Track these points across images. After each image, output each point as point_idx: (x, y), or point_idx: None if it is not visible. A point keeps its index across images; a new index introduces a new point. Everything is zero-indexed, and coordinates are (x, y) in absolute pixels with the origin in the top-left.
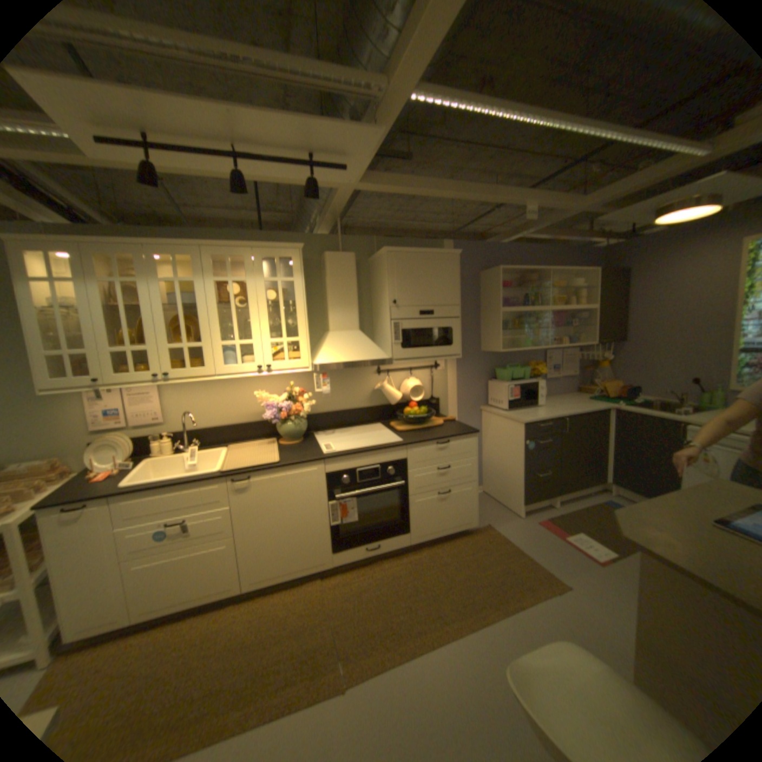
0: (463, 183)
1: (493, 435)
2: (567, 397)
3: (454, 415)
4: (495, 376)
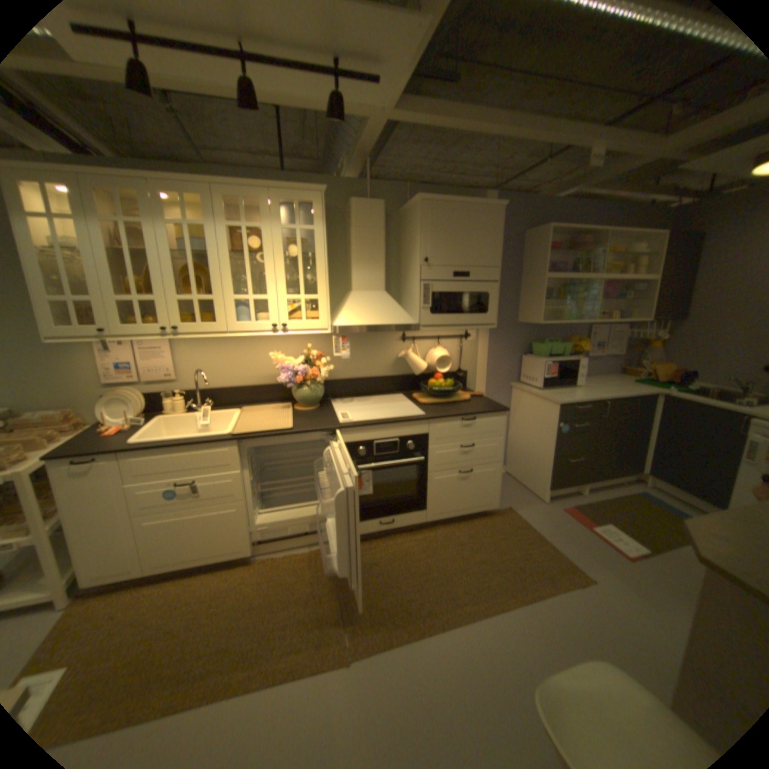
0: (519, 115)
1: (523, 415)
2: (609, 378)
3: (482, 390)
4: (530, 351)
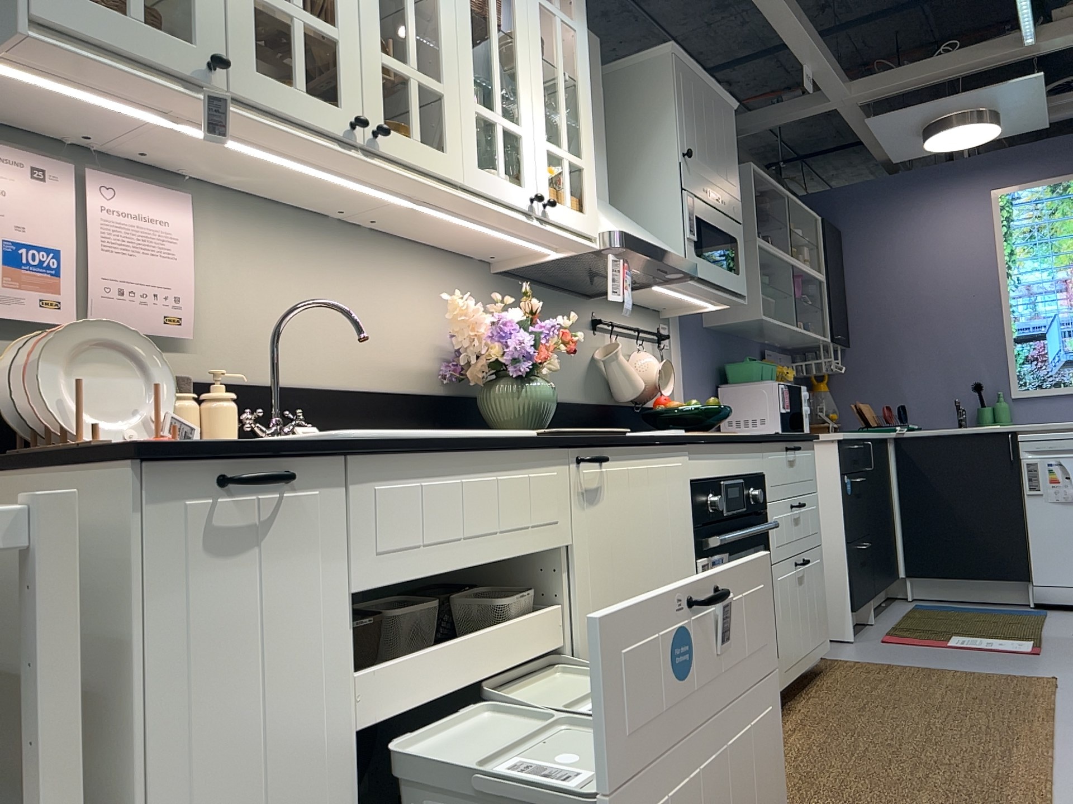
0: None
1: None
2: None
3: None
4: (722, 381)
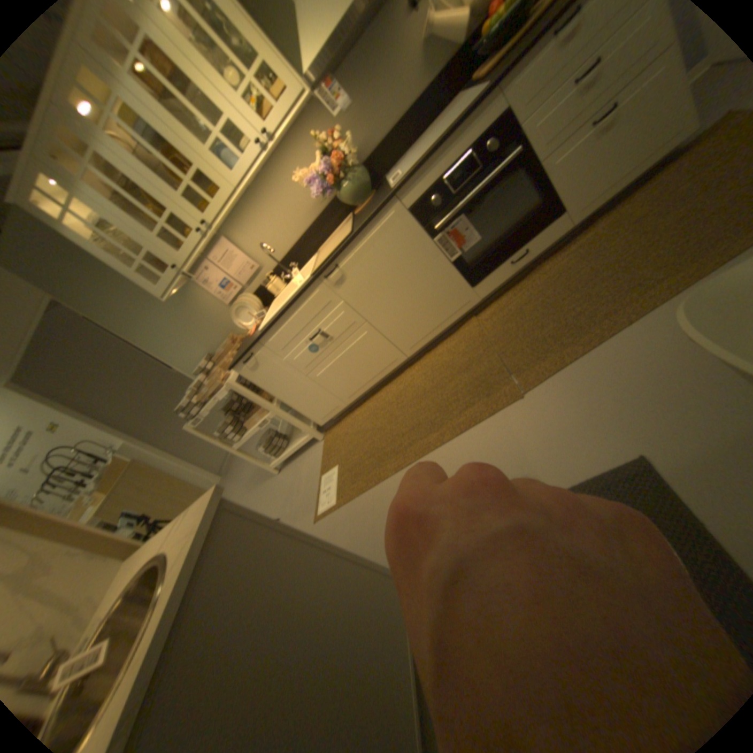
0: None
1: None
2: None
3: None
4: None
